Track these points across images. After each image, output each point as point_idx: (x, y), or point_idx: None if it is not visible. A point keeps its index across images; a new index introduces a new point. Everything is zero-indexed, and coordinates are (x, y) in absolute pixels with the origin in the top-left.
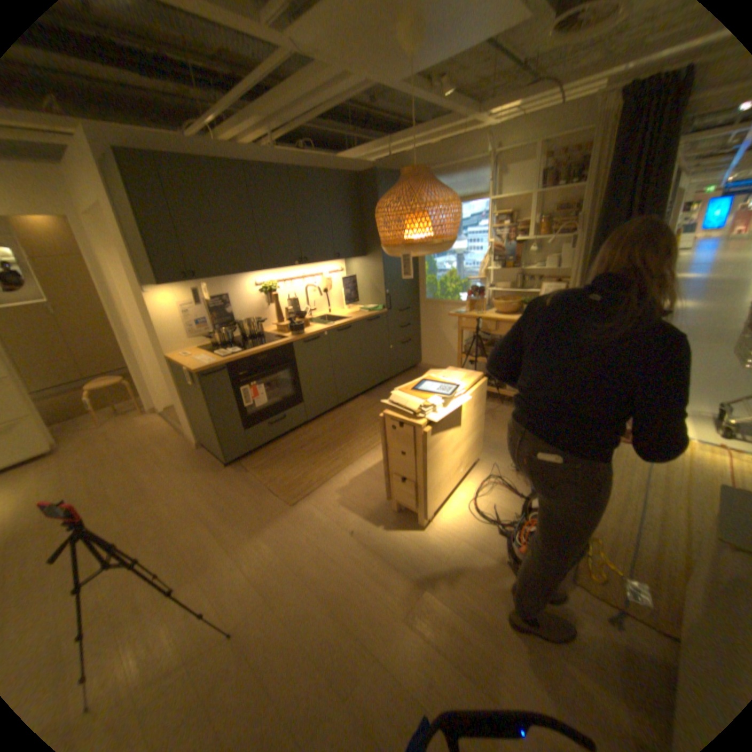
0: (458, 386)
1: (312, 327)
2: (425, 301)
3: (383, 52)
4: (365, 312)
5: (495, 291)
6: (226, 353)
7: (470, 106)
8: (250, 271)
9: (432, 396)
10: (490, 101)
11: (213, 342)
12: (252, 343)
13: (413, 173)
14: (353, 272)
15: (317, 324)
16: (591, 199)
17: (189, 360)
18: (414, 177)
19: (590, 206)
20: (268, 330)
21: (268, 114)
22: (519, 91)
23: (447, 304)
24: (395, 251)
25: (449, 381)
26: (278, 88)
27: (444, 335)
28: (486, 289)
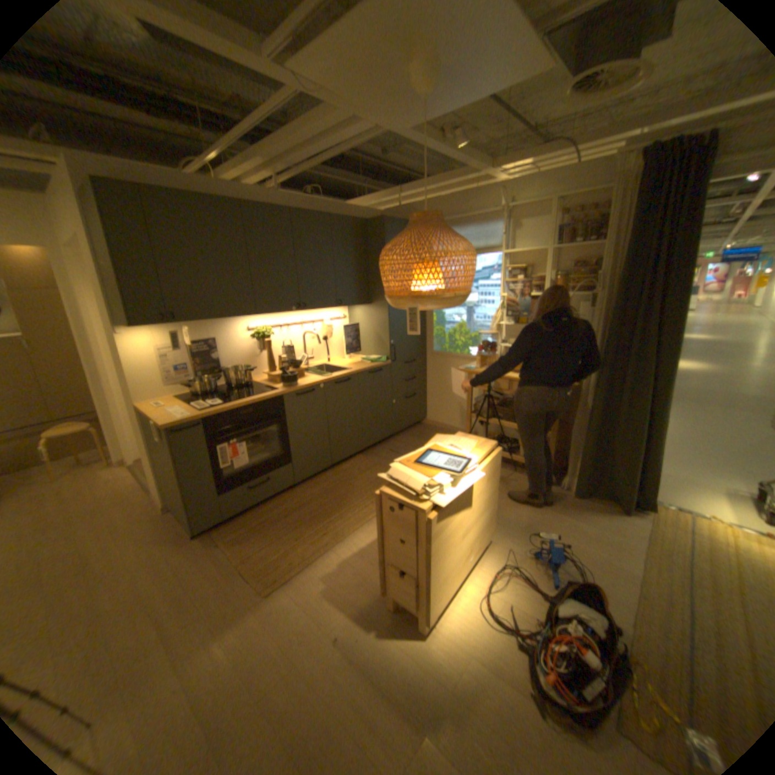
0: (470, 460)
1: (307, 378)
2: (432, 353)
3: (394, 94)
4: (367, 363)
5: (508, 347)
6: (205, 406)
7: (483, 161)
8: (242, 315)
9: (439, 472)
10: (503, 158)
11: (192, 391)
12: (237, 394)
13: (423, 219)
14: (356, 320)
15: (313, 375)
16: (610, 258)
17: (160, 413)
18: (424, 224)
19: (609, 265)
20: (258, 380)
21: (274, 157)
22: (533, 149)
23: (456, 357)
24: (401, 303)
25: (458, 450)
26: (284, 130)
27: (452, 390)
28: (498, 344)
